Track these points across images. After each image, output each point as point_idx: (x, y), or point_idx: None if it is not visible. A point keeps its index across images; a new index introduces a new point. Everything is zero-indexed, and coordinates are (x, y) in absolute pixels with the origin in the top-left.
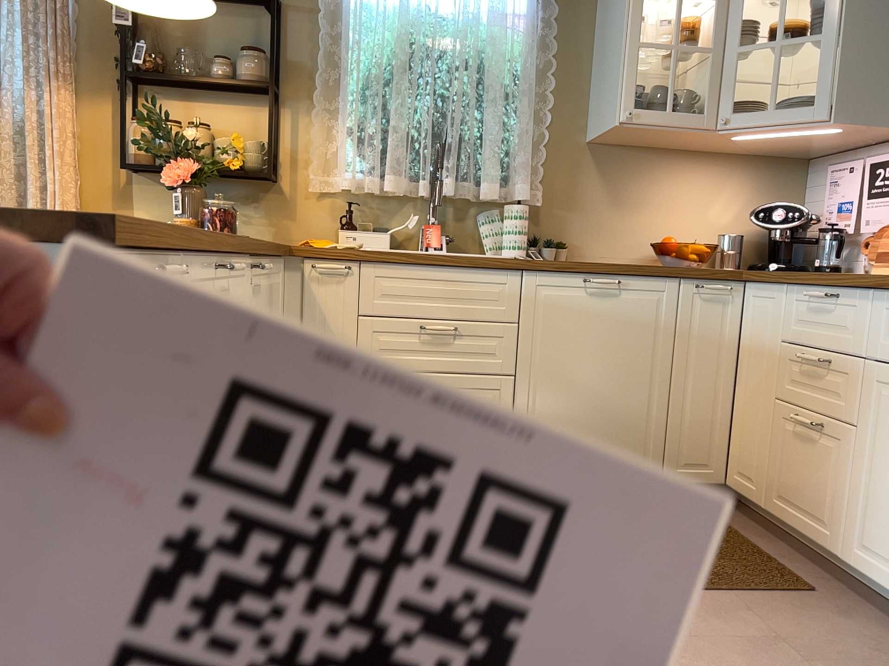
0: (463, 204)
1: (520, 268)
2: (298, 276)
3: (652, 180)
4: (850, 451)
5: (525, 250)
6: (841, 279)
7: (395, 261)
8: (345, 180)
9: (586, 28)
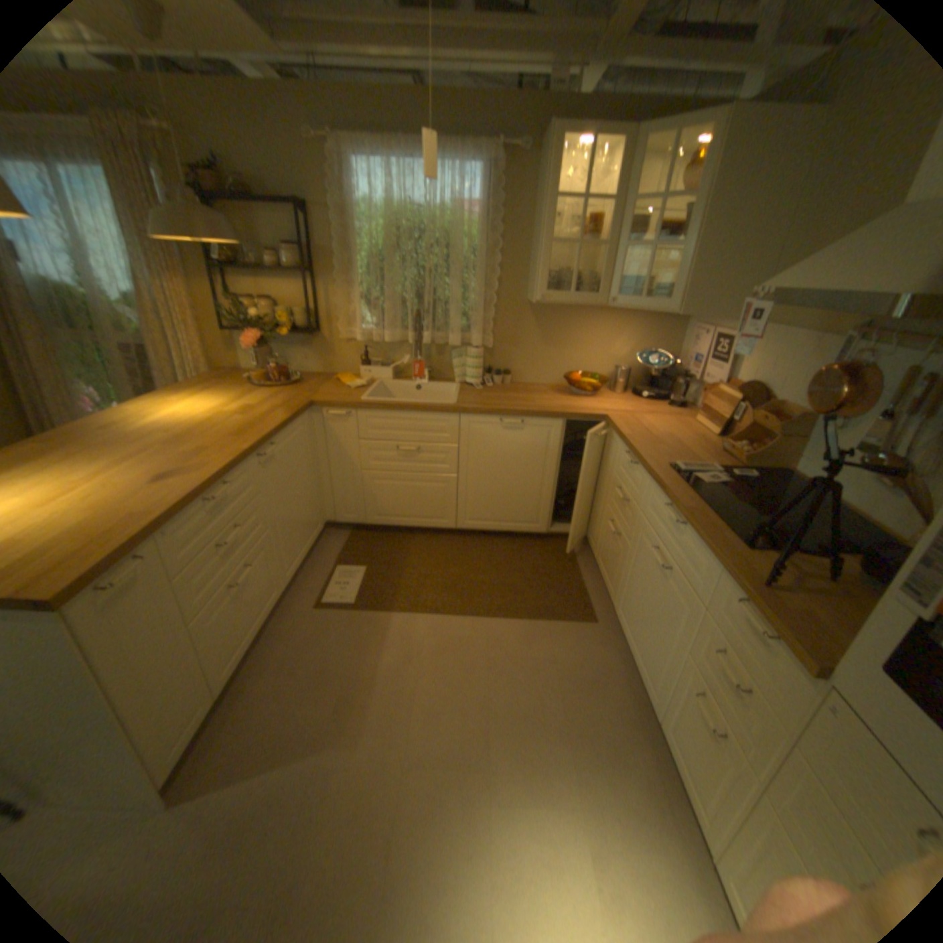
0: (441, 345)
1: (457, 413)
2: (321, 416)
3: (572, 327)
4: (627, 557)
5: (479, 380)
6: (639, 456)
7: (378, 409)
8: (358, 335)
9: (528, 208)
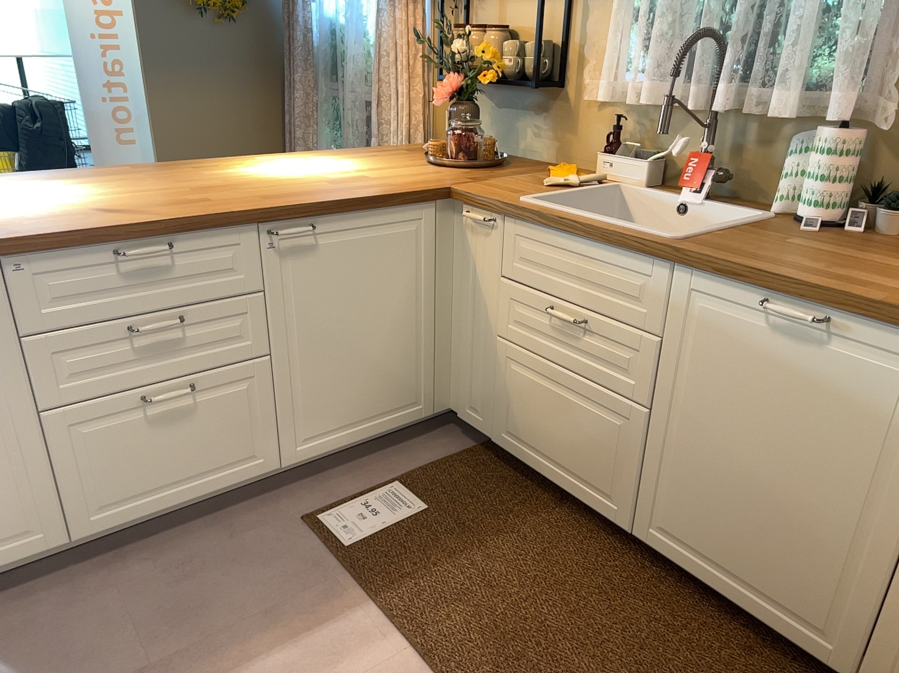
0: (768, 122)
1: (664, 259)
2: (463, 220)
3: None
4: None
5: (824, 212)
6: None
7: (530, 220)
8: (600, 91)
9: None
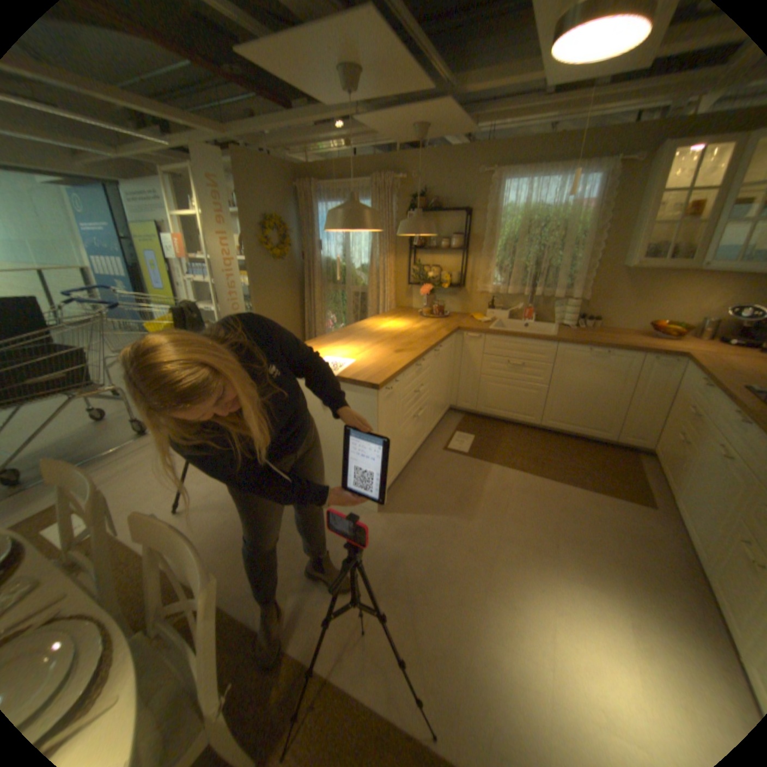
0: (546, 297)
1: (555, 342)
2: (461, 337)
3: (663, 286)
4: (692, 459)
5: (573, 322)
6: (713, 379)
7: (499, 335)
8: (490, 289)
9: (635, 200)
